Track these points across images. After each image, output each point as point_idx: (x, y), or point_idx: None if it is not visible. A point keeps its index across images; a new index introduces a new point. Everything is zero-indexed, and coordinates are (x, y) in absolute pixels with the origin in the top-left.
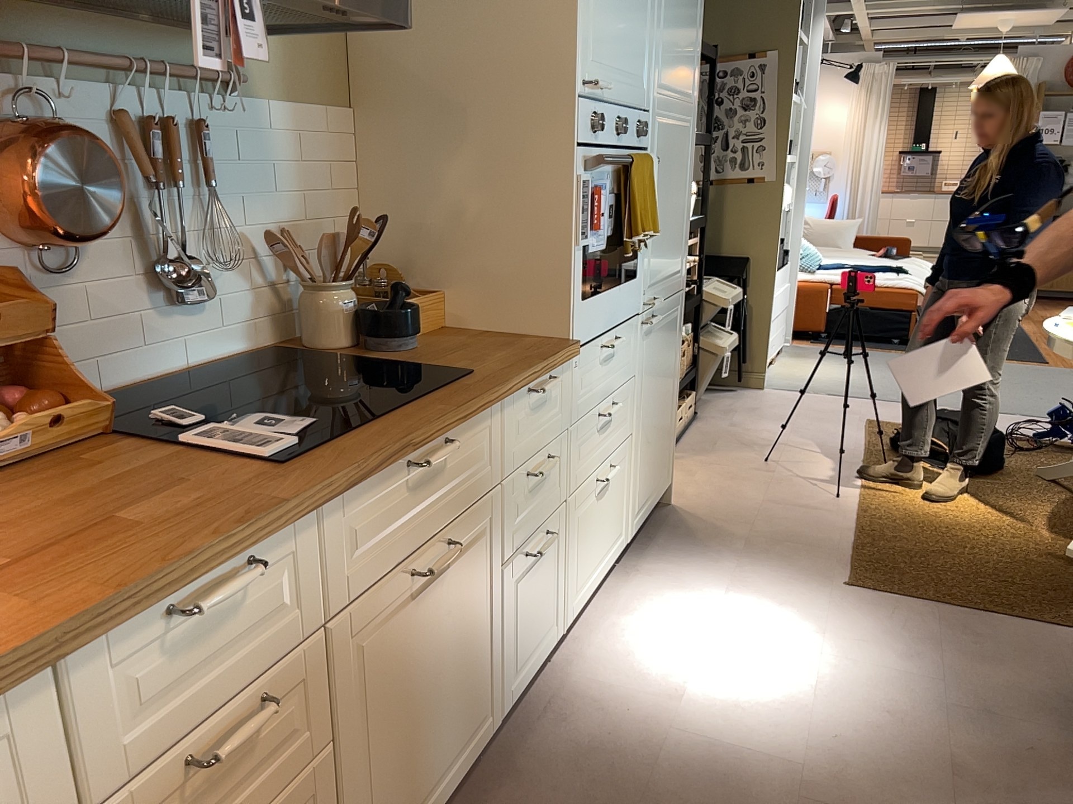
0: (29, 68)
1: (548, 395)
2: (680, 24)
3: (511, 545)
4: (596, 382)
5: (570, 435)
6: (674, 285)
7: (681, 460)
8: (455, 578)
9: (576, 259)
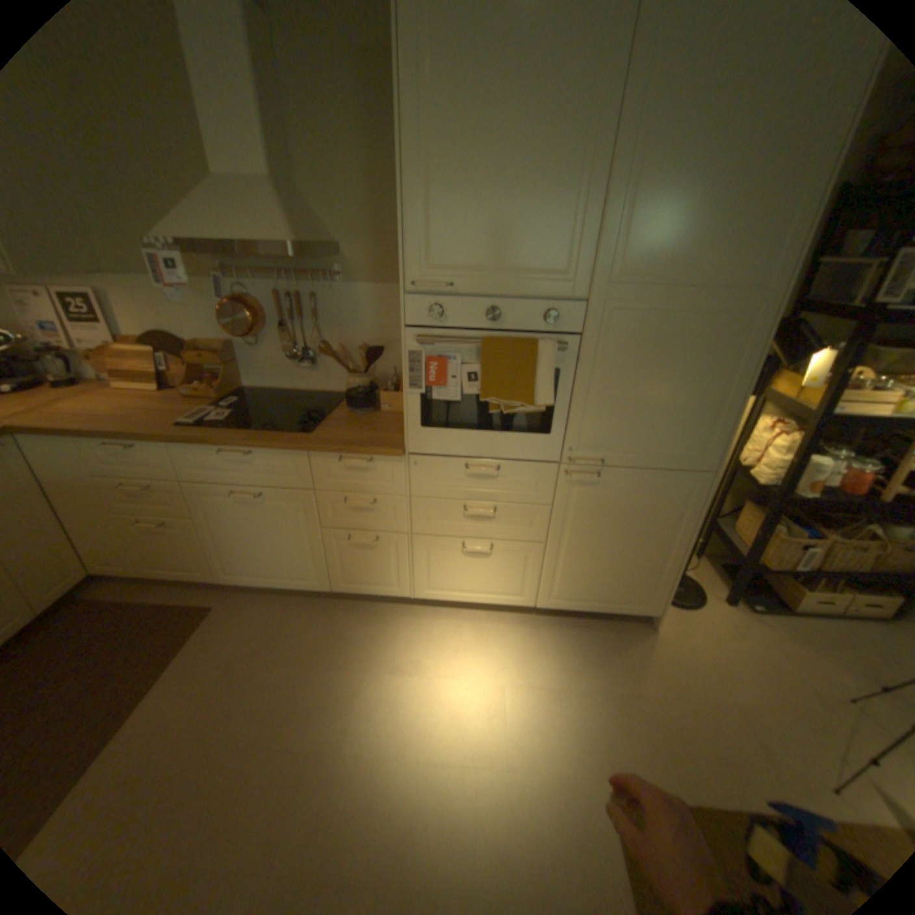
0: (244, 276)
1: (371, 468)
2: (703, 199)
3: (331, 523)
4: (455, 484)
5: (411, 501)
6: (673, 463)
7: (757, 626)
8: (272, 511)
9: (408, 400)
